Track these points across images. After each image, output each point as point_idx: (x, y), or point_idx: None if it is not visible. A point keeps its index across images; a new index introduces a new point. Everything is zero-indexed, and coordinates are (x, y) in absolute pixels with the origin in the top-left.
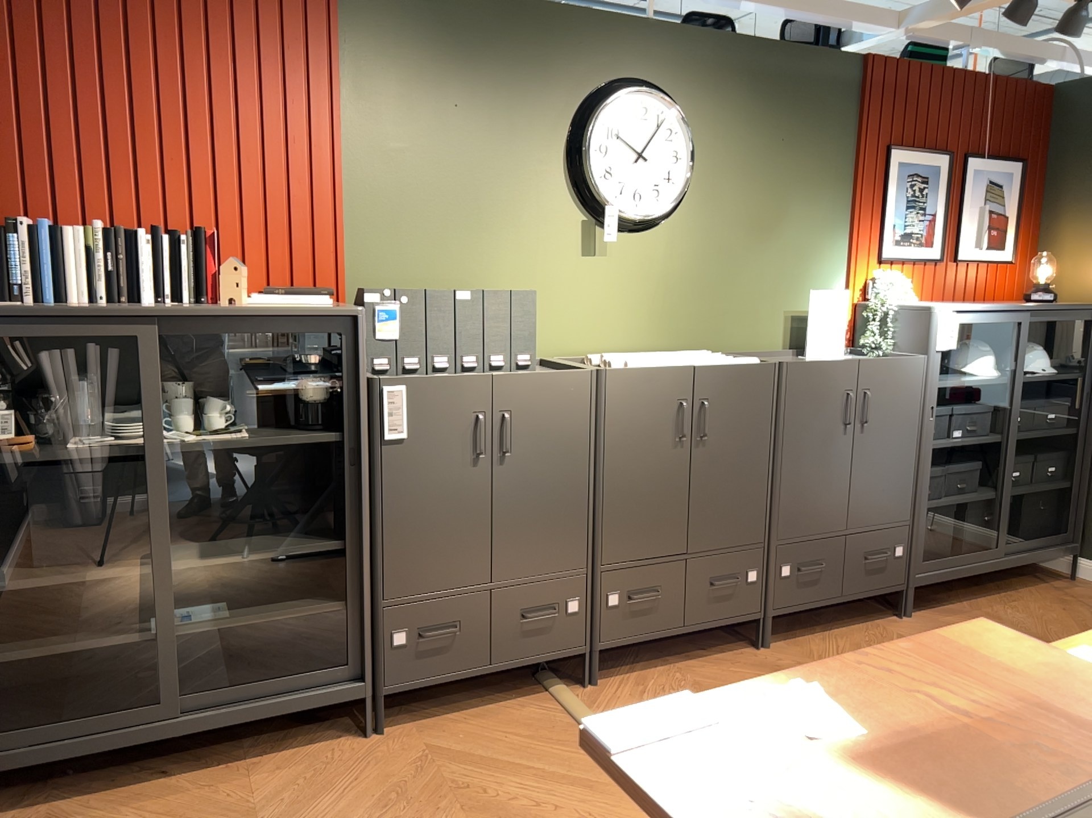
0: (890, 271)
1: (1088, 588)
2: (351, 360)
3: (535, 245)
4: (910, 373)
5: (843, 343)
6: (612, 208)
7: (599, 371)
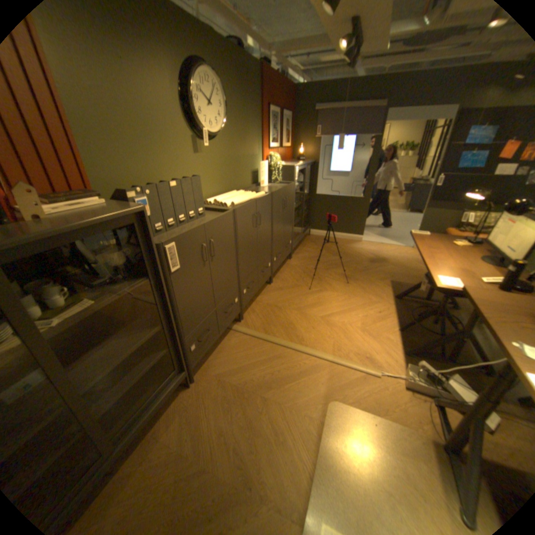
0: (273, 152)
1: (313, 236)
2: (145, 237)
3: (176, 150)
4: (292, 189)
5: (267, 180)
6: (205, 129)
7: (232, 210)
